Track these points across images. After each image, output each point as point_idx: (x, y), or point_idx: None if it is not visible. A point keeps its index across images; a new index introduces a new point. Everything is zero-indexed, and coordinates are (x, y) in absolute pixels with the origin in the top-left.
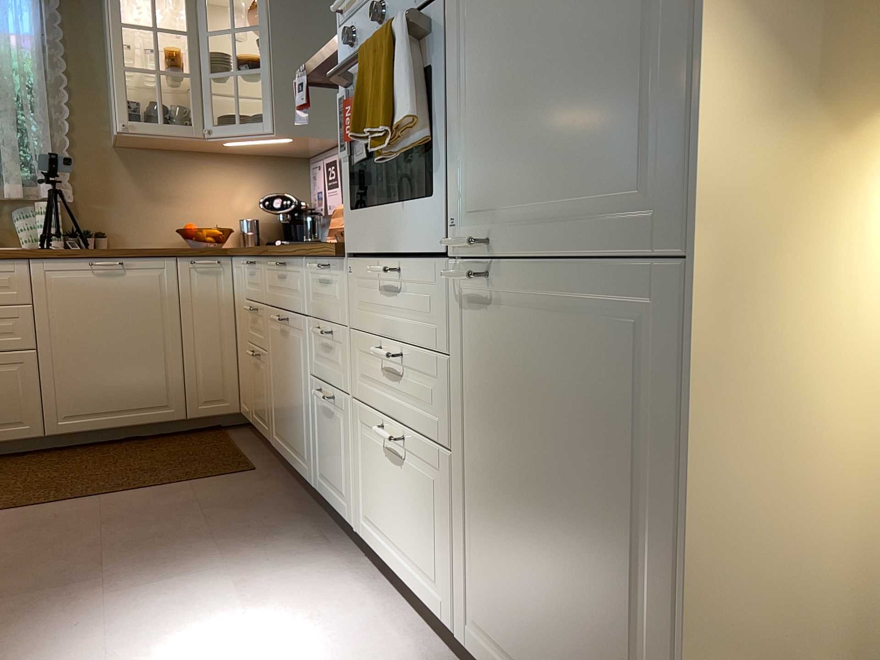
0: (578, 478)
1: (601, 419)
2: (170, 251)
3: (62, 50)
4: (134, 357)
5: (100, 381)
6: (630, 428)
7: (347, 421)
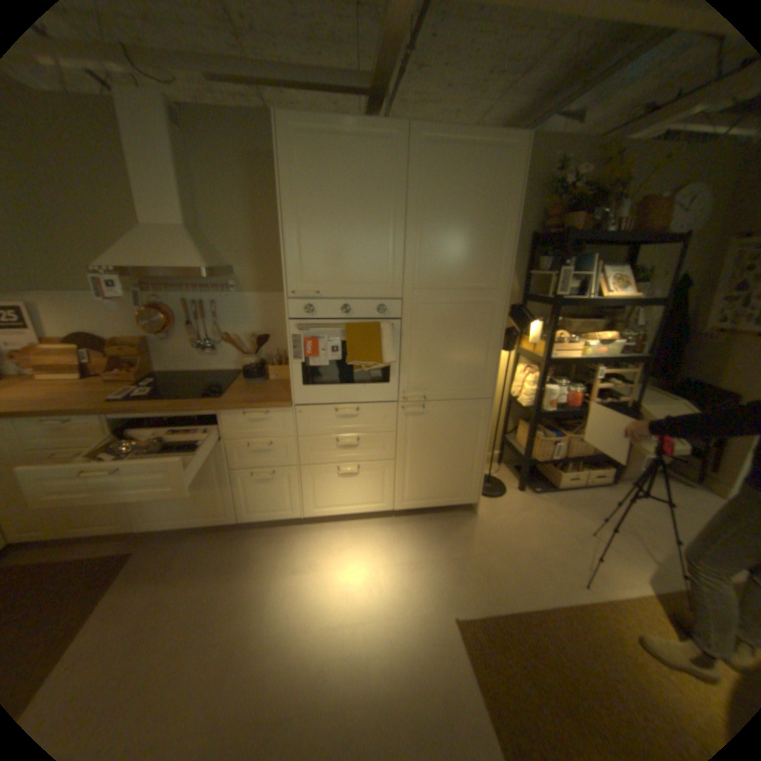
0: (454, 446)
1: (462, 431)
2: None
3: None
4: None
5: None
6: (470, 431)
7: (291, 476)
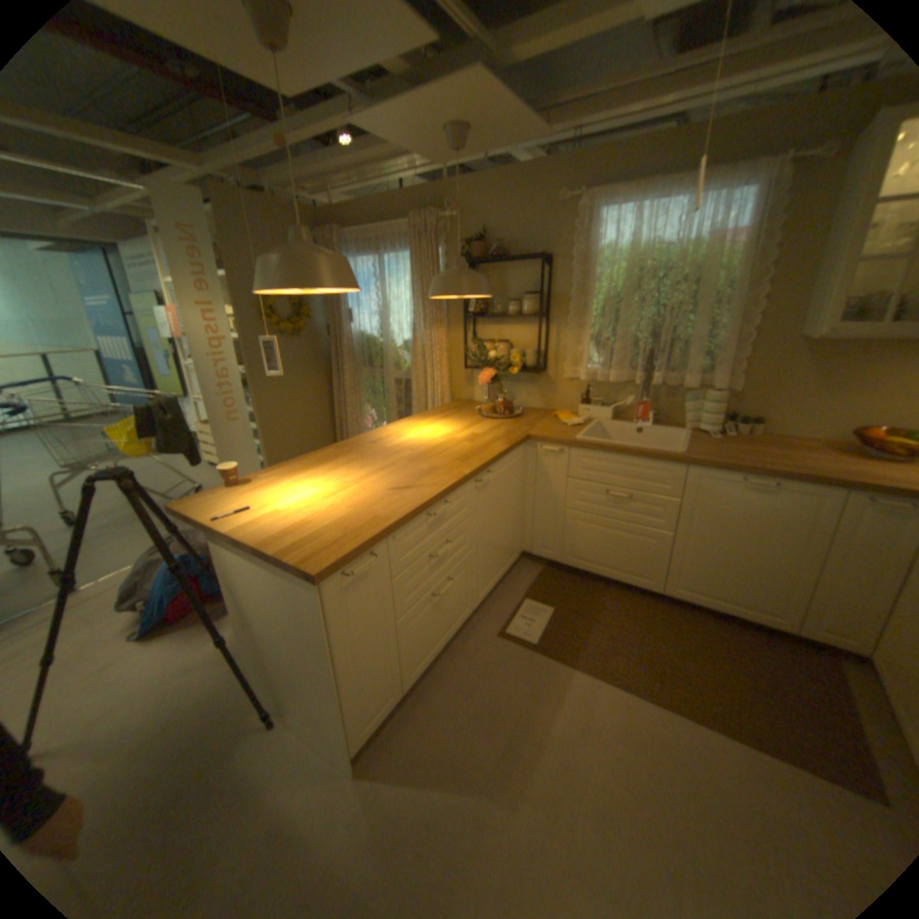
0: None
1: None
2: (845, 483)
3: (777, 237)
4: (762, 567)
5: (721, 574)
6: None
7: None
